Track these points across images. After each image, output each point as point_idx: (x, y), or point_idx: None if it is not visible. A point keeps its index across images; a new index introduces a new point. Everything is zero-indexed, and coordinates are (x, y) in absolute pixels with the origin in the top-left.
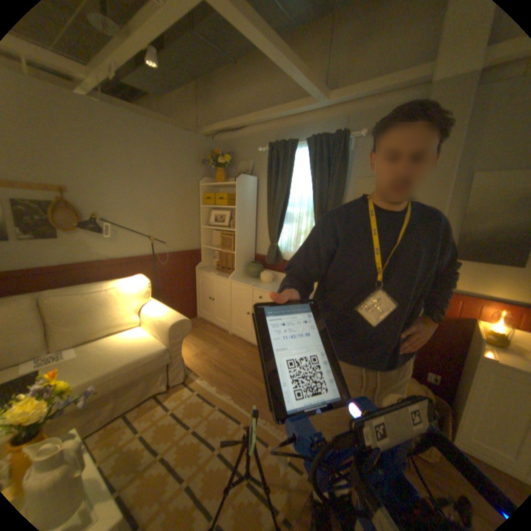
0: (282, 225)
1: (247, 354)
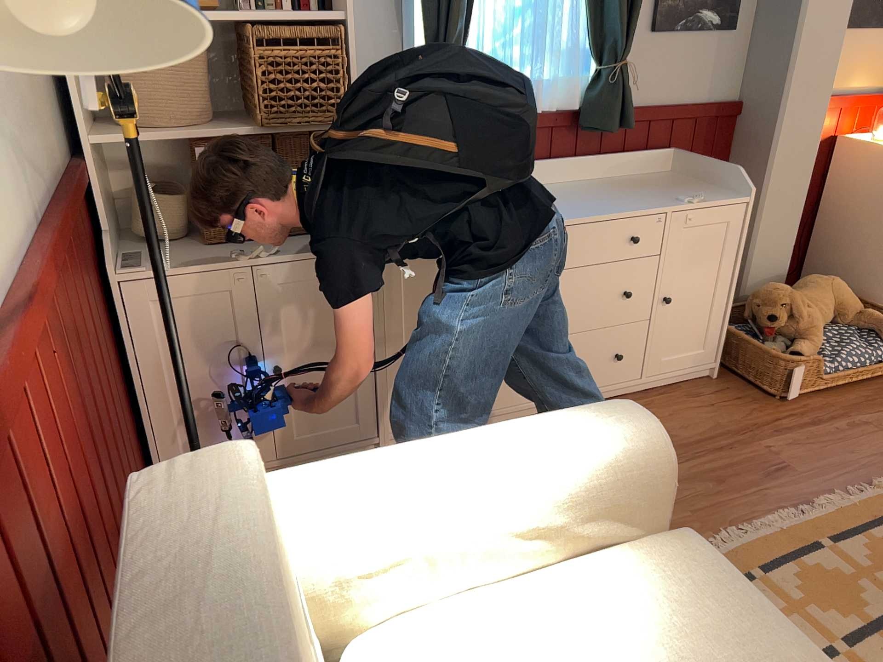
0: None
1: None
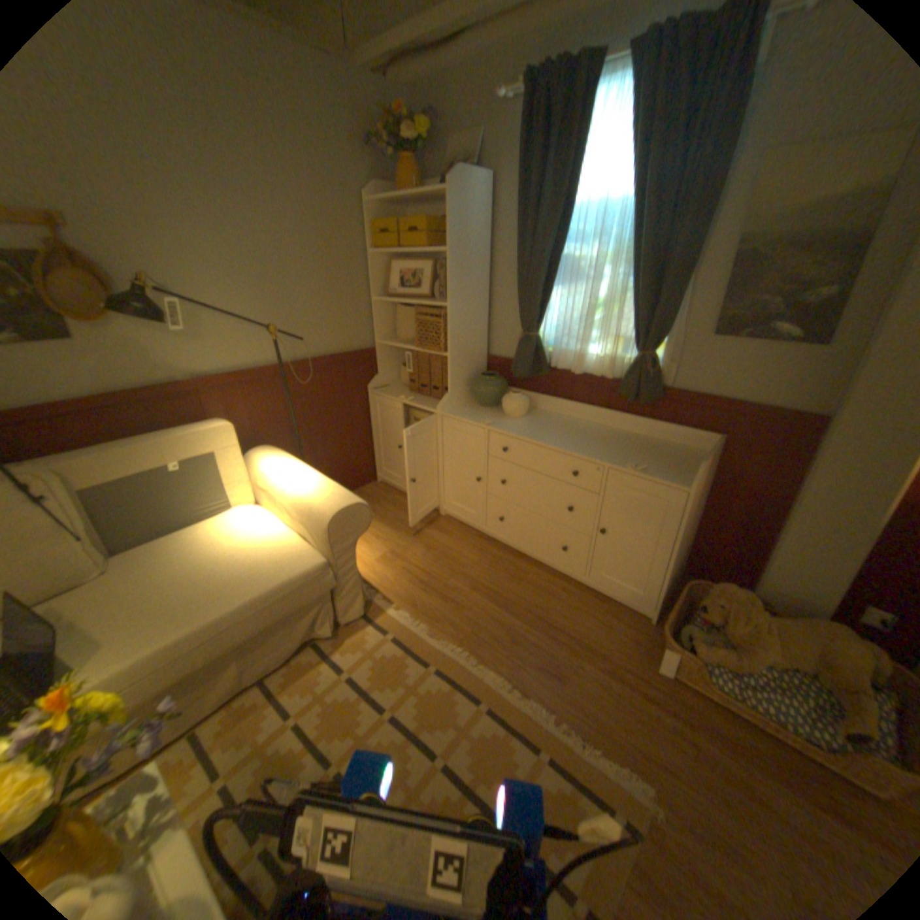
0: (554, 289)
1: (479, 555)
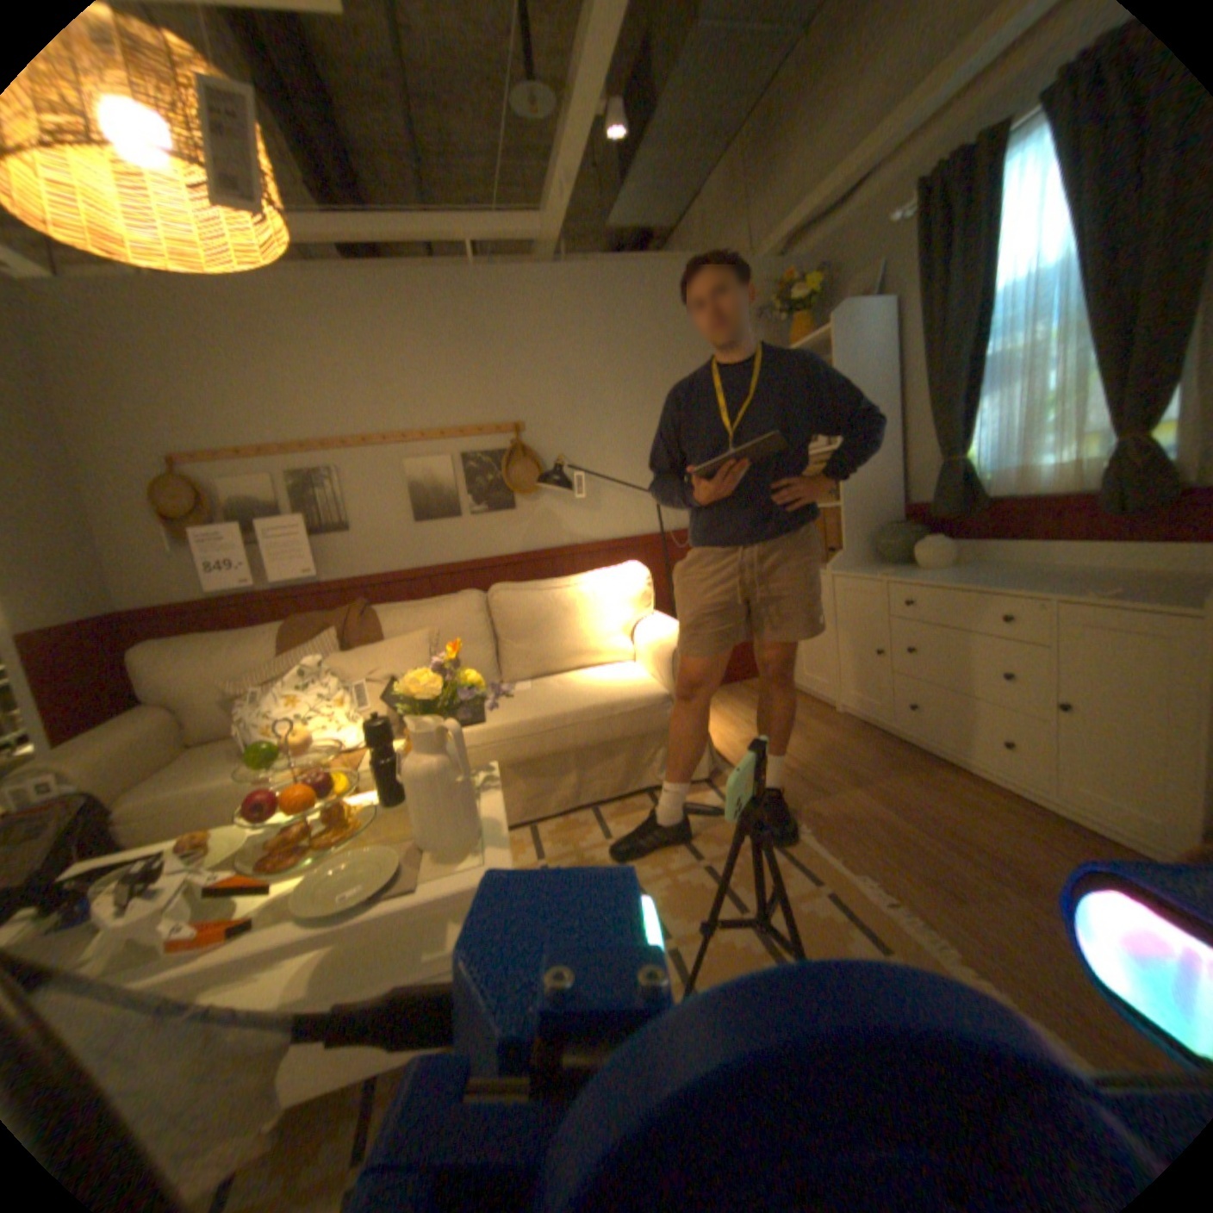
0: (981, 394)
1: (881, 756)
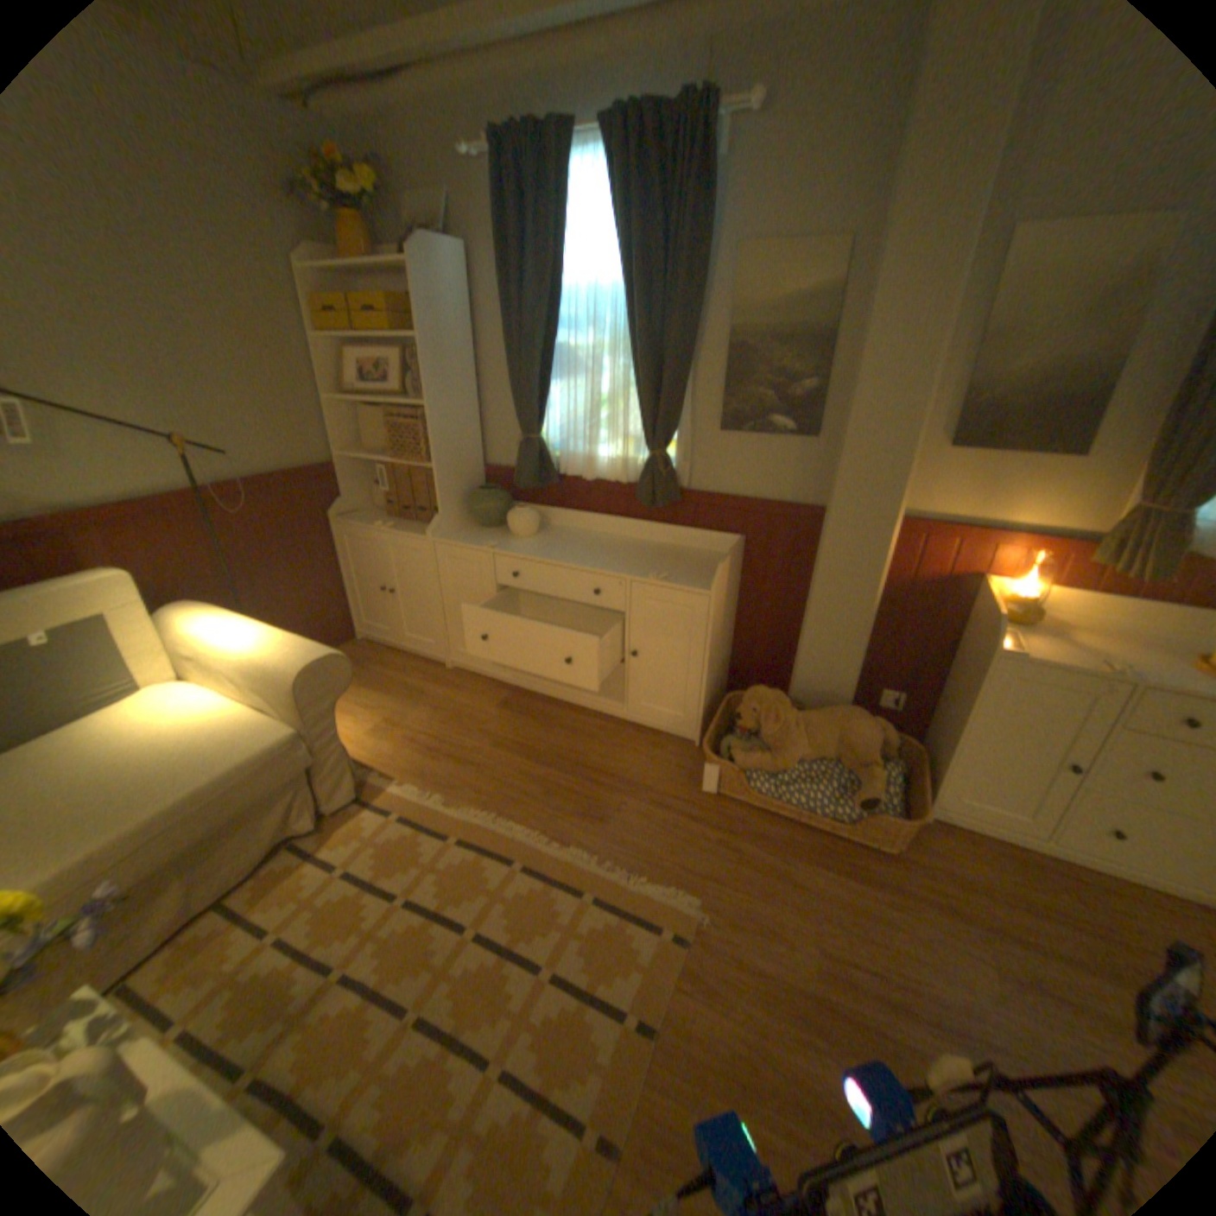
0: (552, 383)
1: (500, 707)
